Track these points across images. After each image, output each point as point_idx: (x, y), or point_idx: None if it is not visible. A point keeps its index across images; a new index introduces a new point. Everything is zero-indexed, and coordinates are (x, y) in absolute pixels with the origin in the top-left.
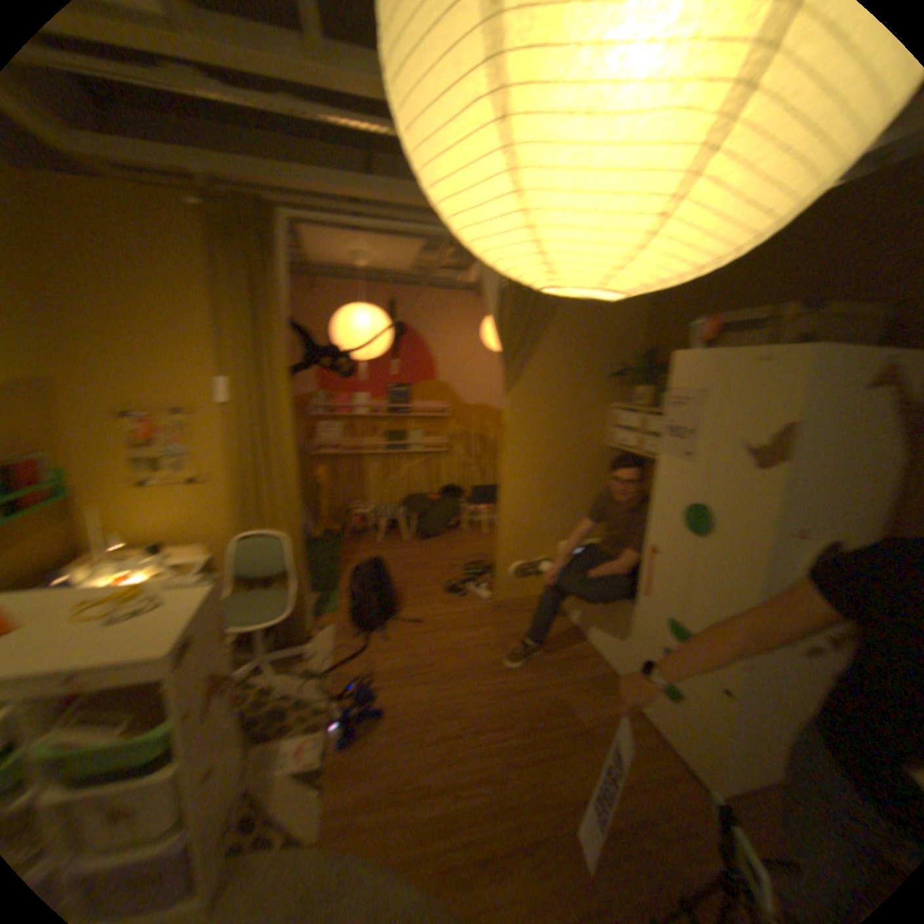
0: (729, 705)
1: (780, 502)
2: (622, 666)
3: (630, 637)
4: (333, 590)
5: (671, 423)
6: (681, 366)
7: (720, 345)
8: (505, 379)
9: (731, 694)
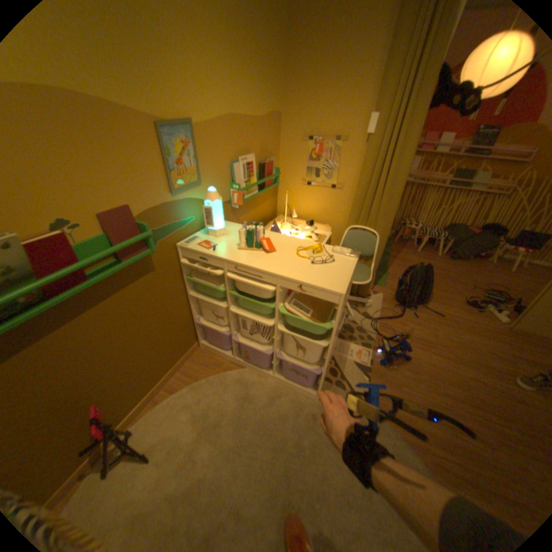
0: None
1: None
2: None
3: None
4: (386, 272)
5: None
6: None
7: None
8: None
9: None
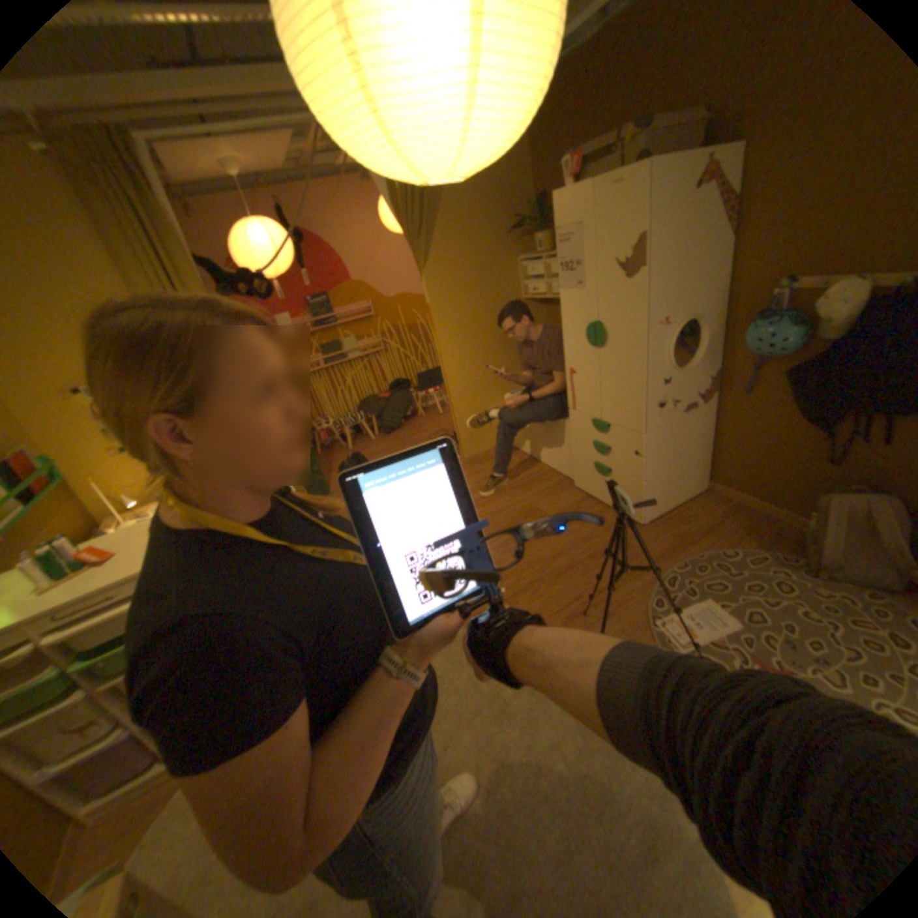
0: (638, 461)
1: (644, 300)
2: (570, 470)
3: (571, 446)
4: (329, 493)
5: (563, 260)
6: (560, 206)
7: (586, 177)
8: (417, 259)
9: (638, 453)
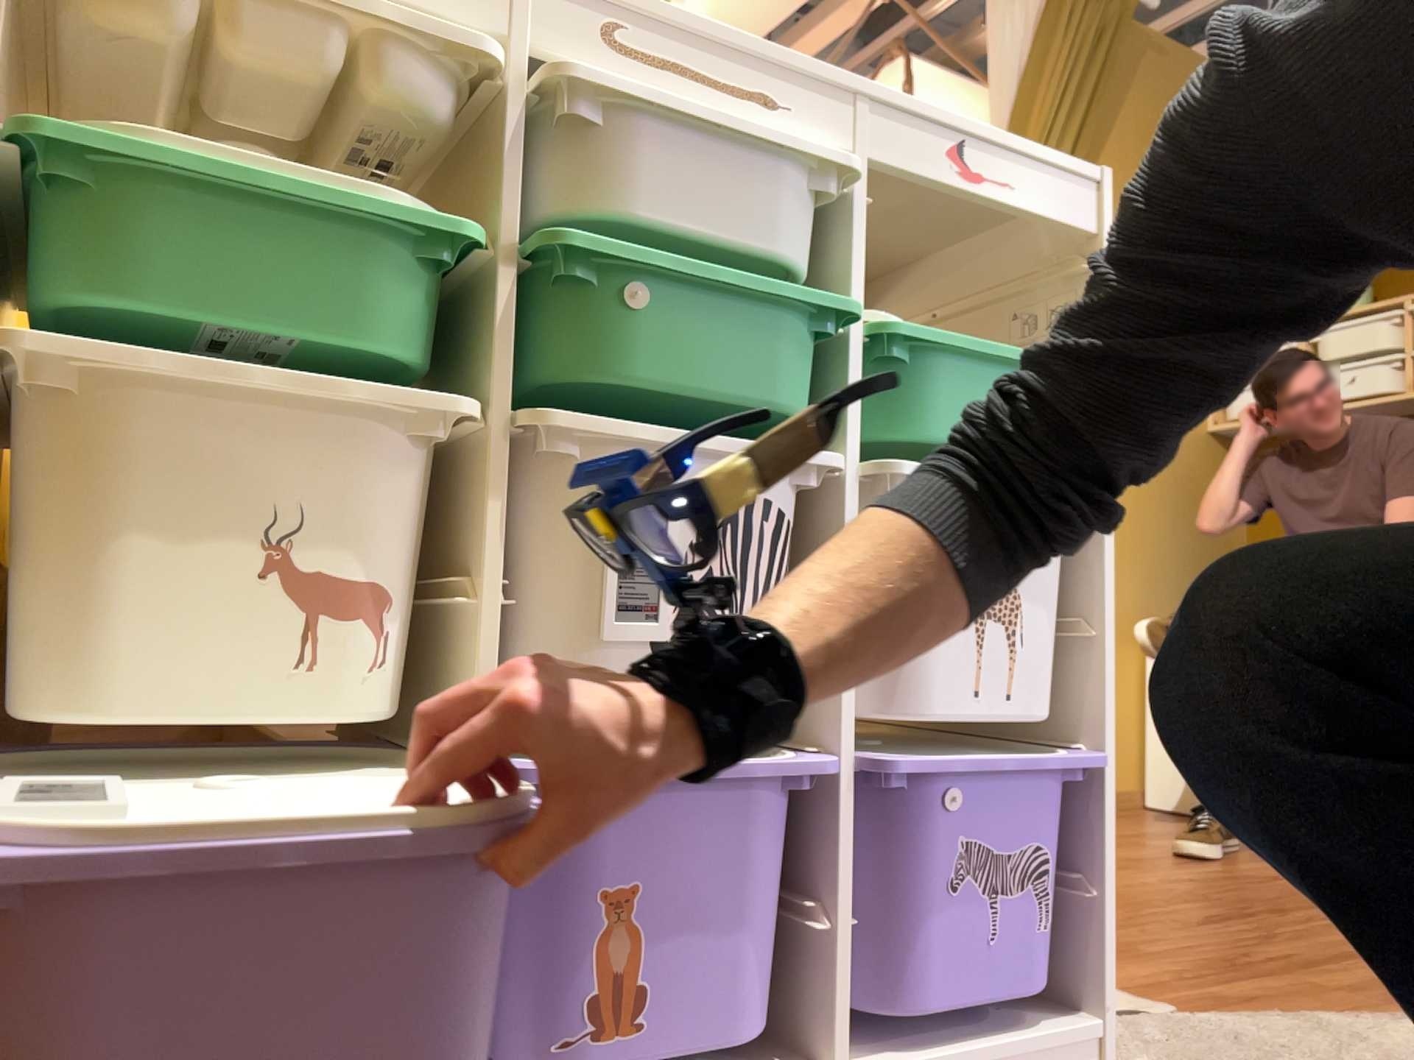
0: None
1: None
2: None
3: None
4: None
5: None
6: None
7: None
8: None
9: None
